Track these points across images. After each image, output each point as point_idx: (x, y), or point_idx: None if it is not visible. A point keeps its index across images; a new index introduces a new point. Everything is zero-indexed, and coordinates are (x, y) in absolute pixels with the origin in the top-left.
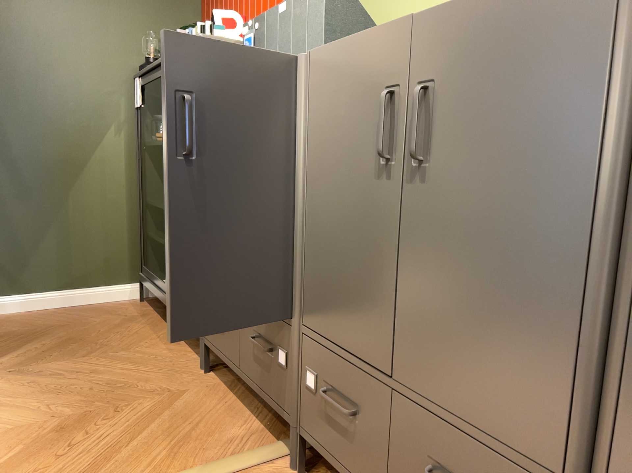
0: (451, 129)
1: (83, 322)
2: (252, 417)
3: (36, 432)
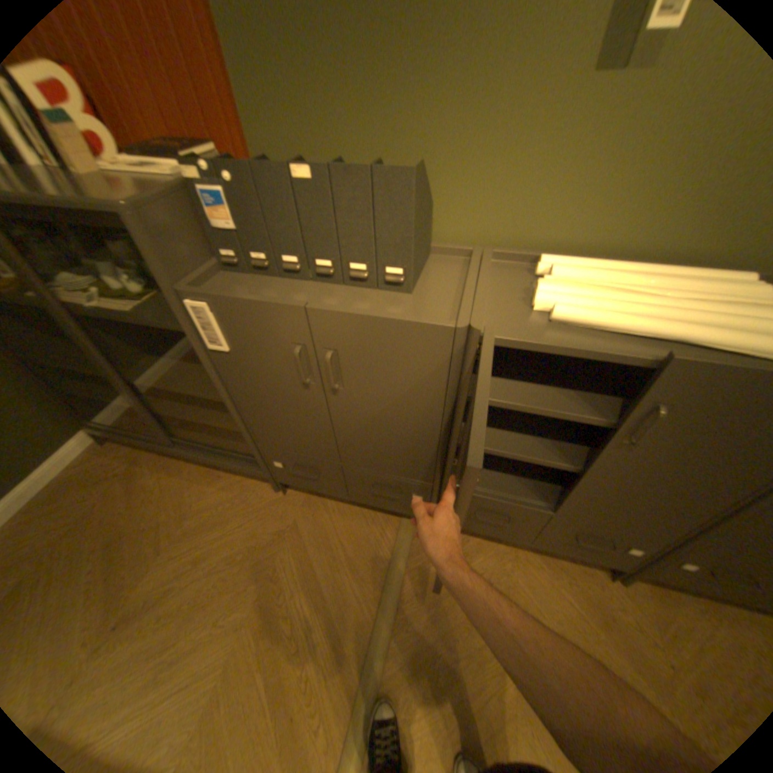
0: (677, 434)
1: (85, 514)
2: (365, 510)
3: (247, 652)
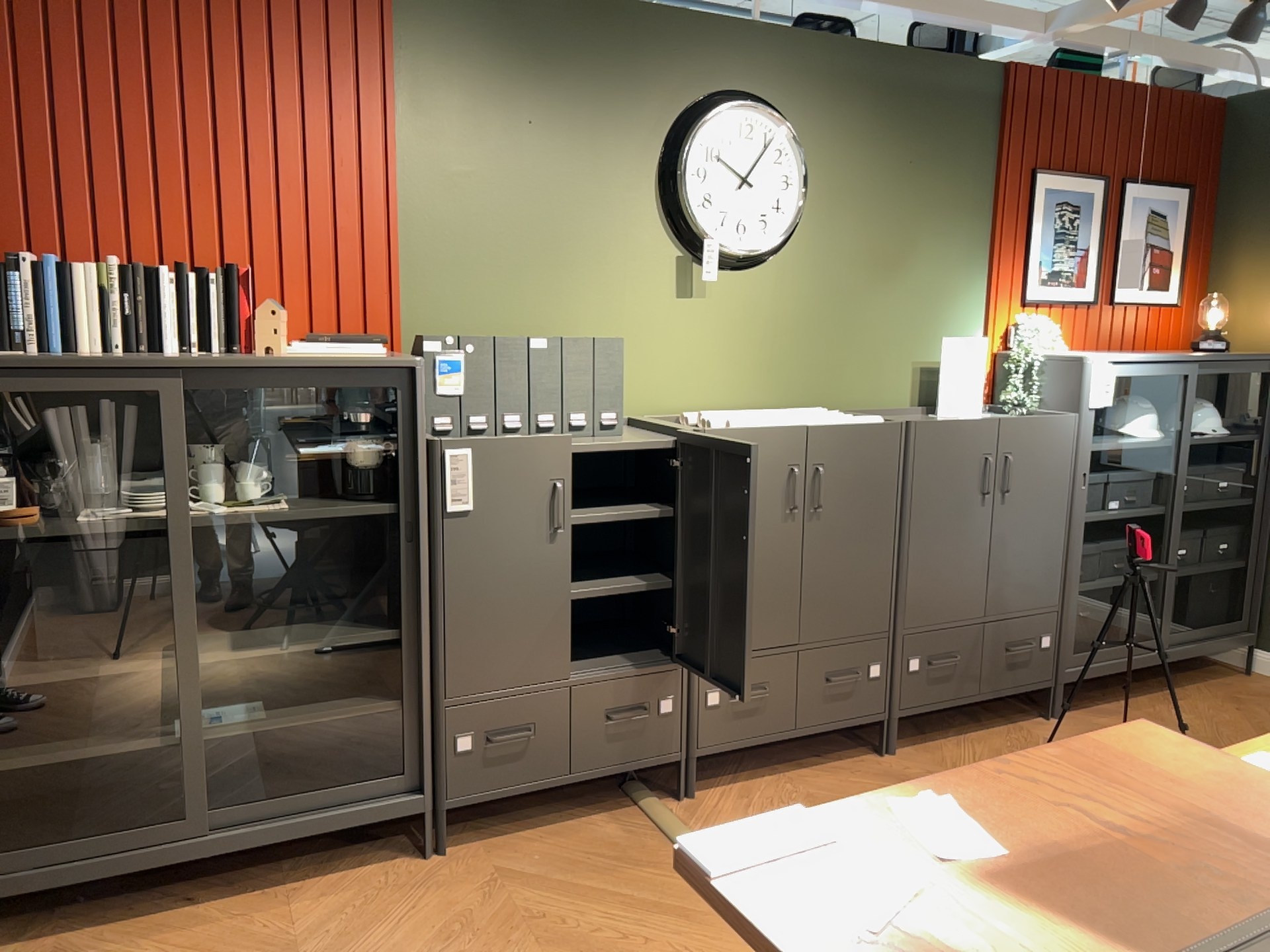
0: (836, 491)
1: None
2: (579, 820)
3: None
